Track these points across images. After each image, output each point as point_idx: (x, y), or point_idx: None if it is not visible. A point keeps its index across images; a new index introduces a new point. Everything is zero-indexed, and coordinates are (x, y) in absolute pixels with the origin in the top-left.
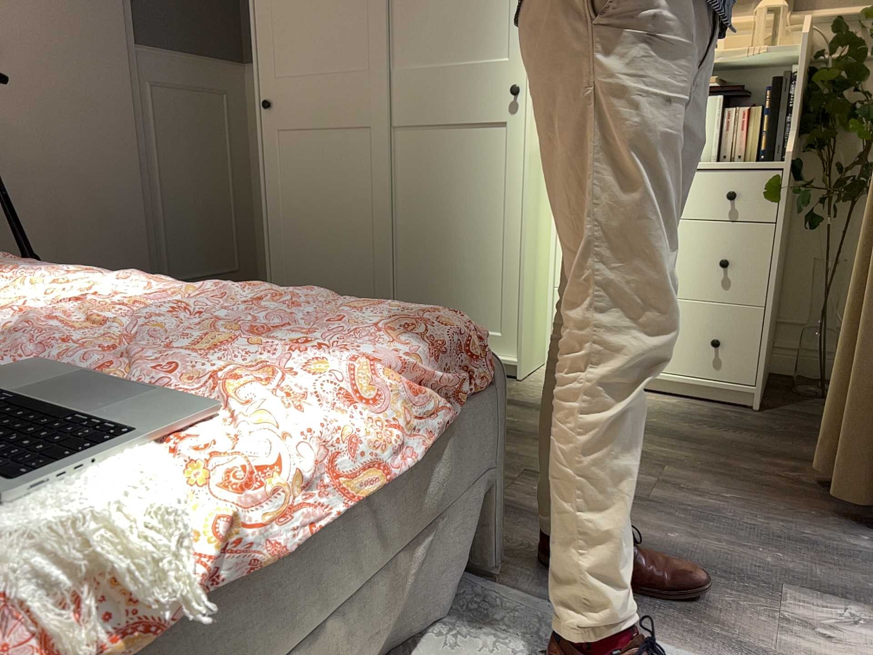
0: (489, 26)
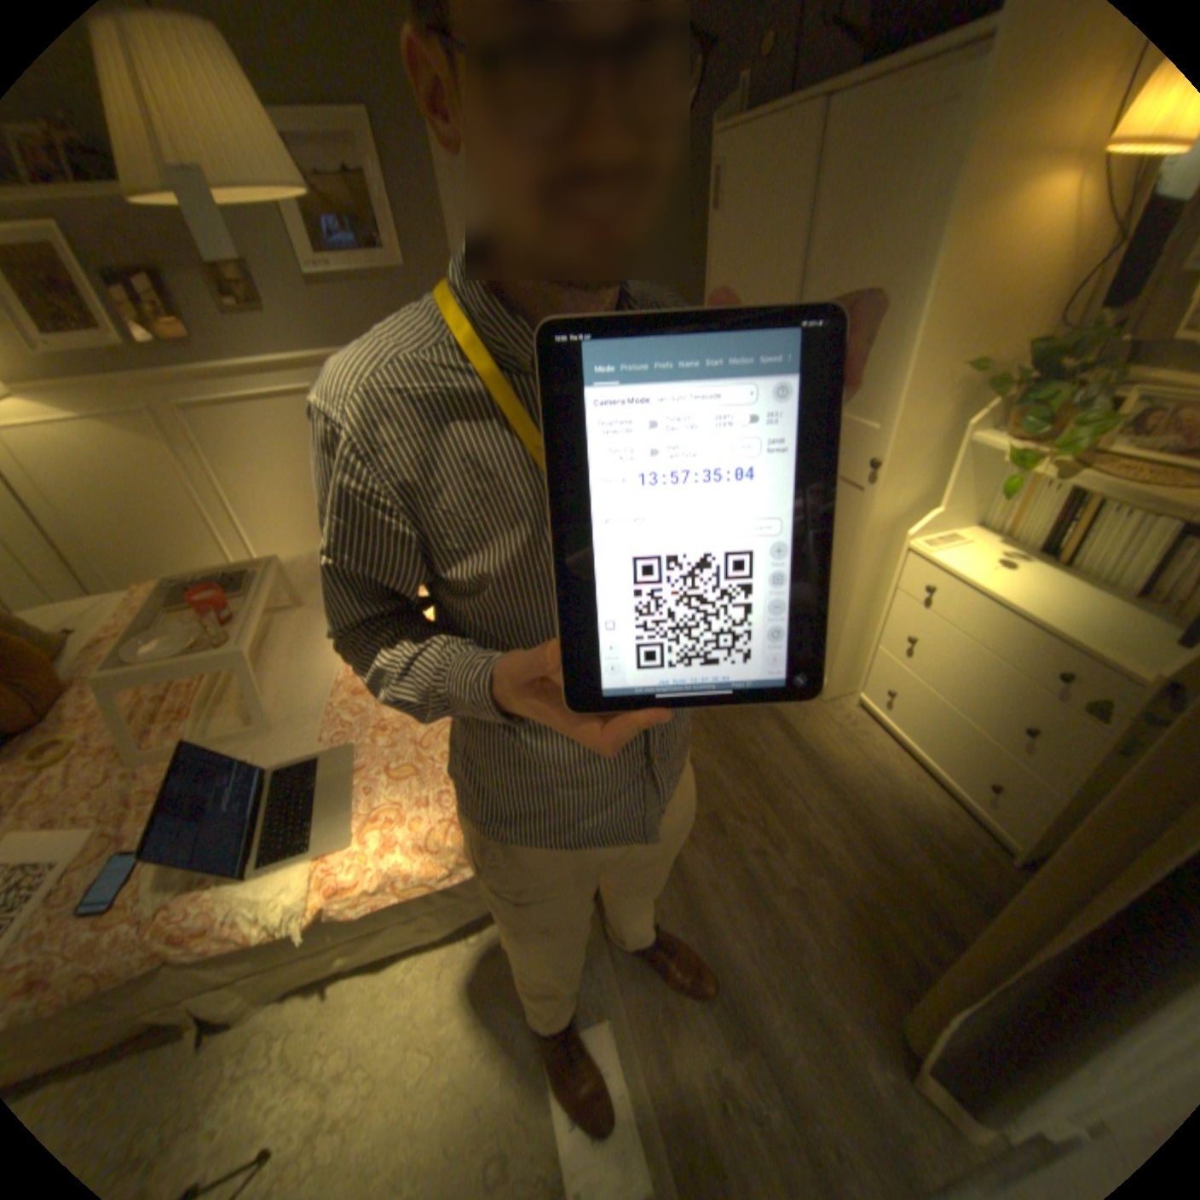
0: (872, 386)
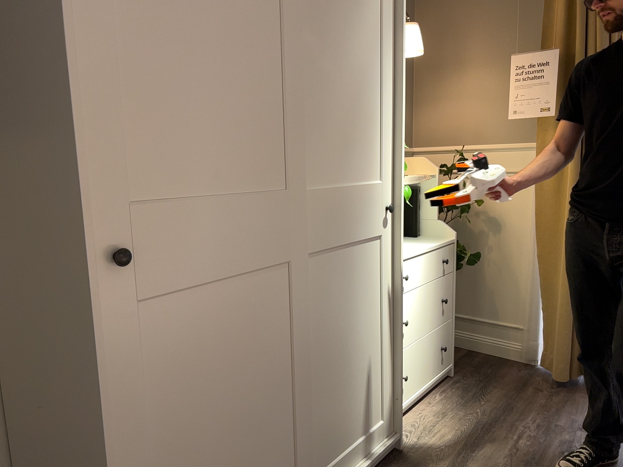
0: (368, 158)
